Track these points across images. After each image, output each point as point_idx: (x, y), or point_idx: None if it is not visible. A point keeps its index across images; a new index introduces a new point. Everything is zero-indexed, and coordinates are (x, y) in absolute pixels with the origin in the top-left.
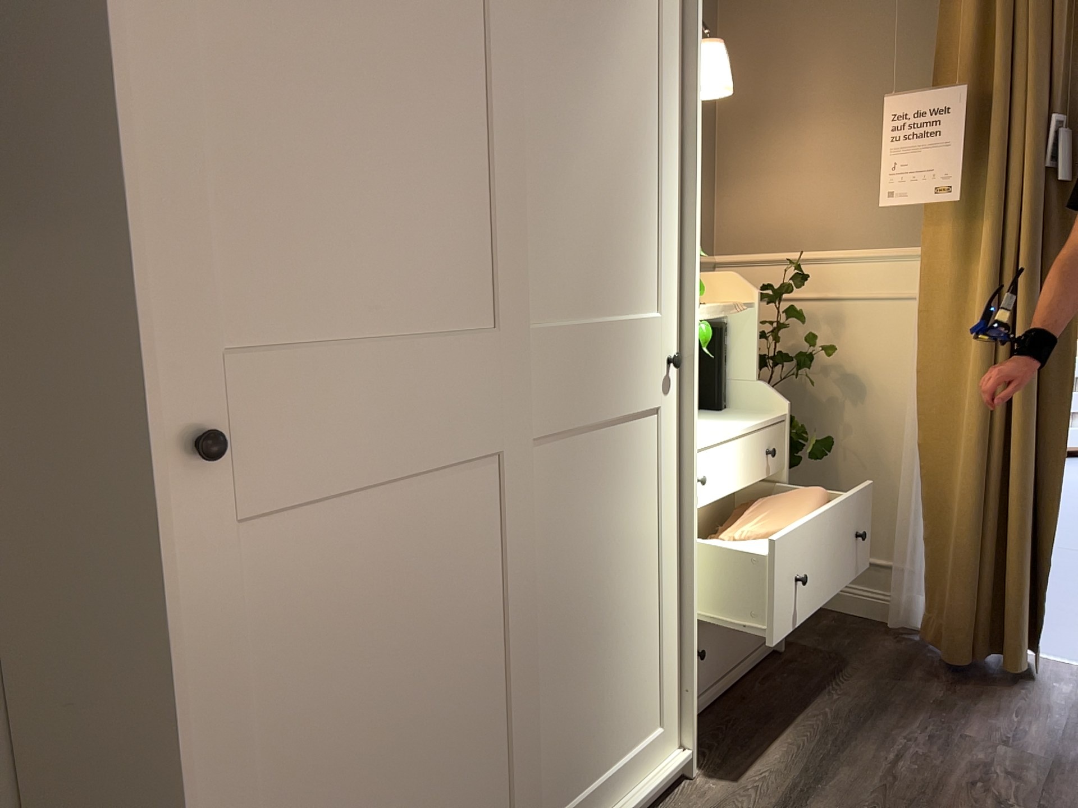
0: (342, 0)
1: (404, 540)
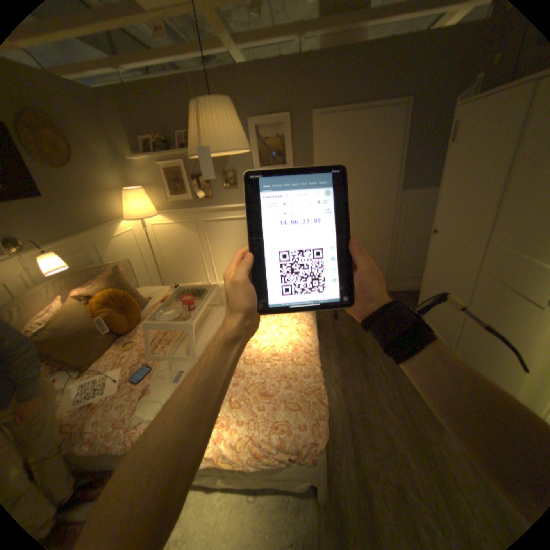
0: (468, 167)
1: (451, 265)
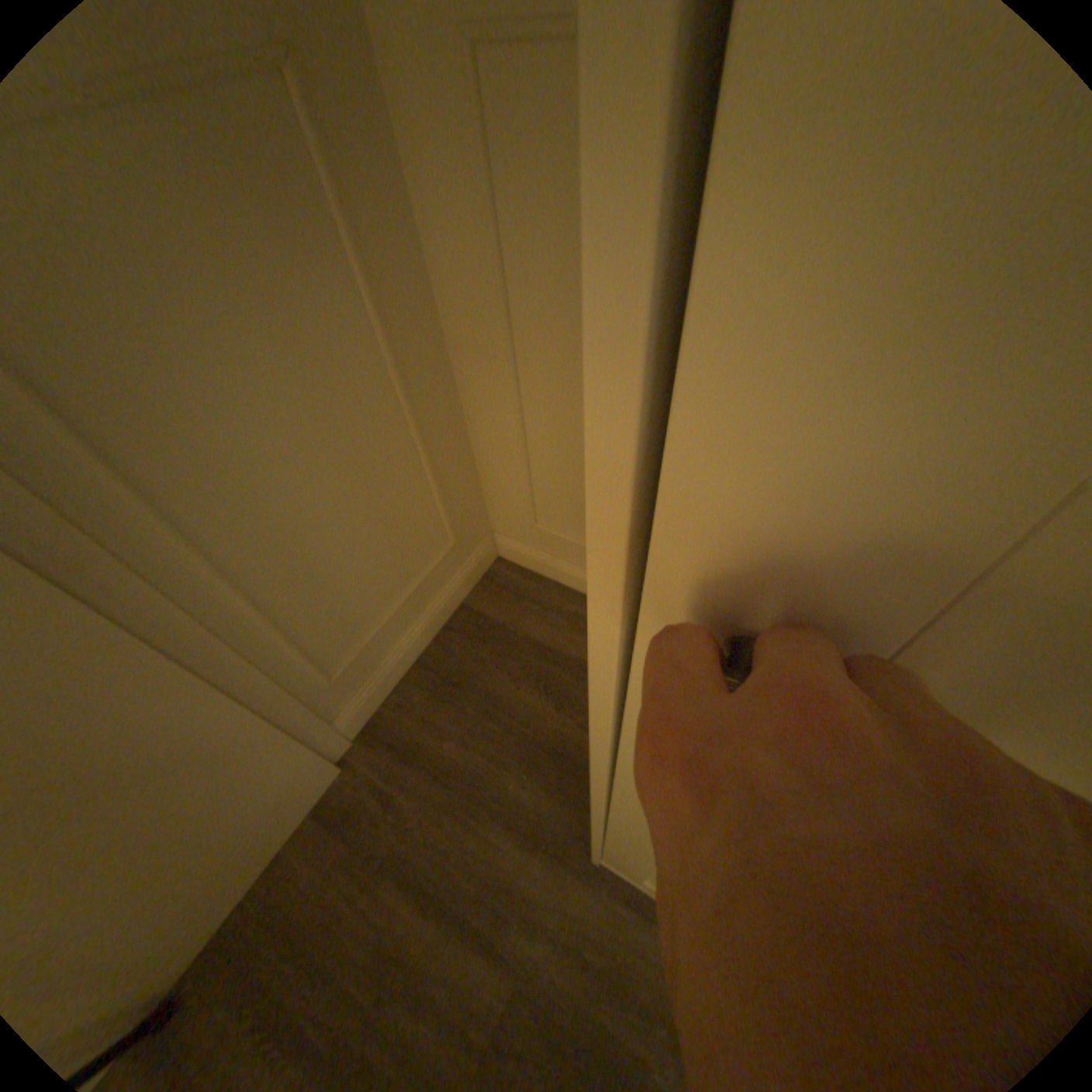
0: None
1: None
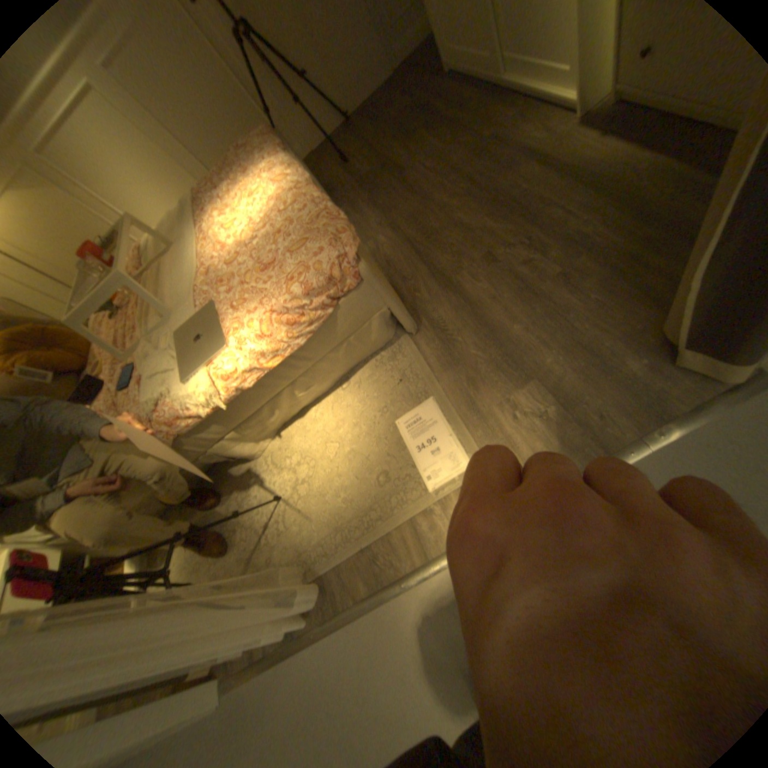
0: None
1: None
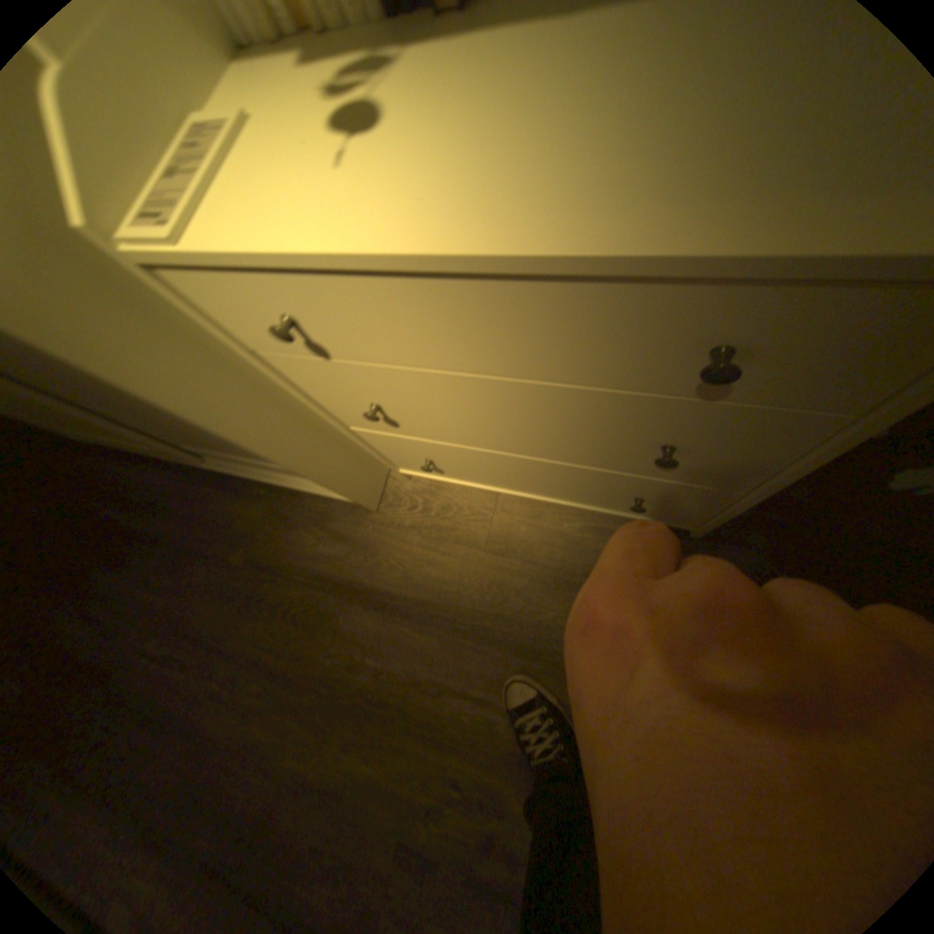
0: None
1: None
